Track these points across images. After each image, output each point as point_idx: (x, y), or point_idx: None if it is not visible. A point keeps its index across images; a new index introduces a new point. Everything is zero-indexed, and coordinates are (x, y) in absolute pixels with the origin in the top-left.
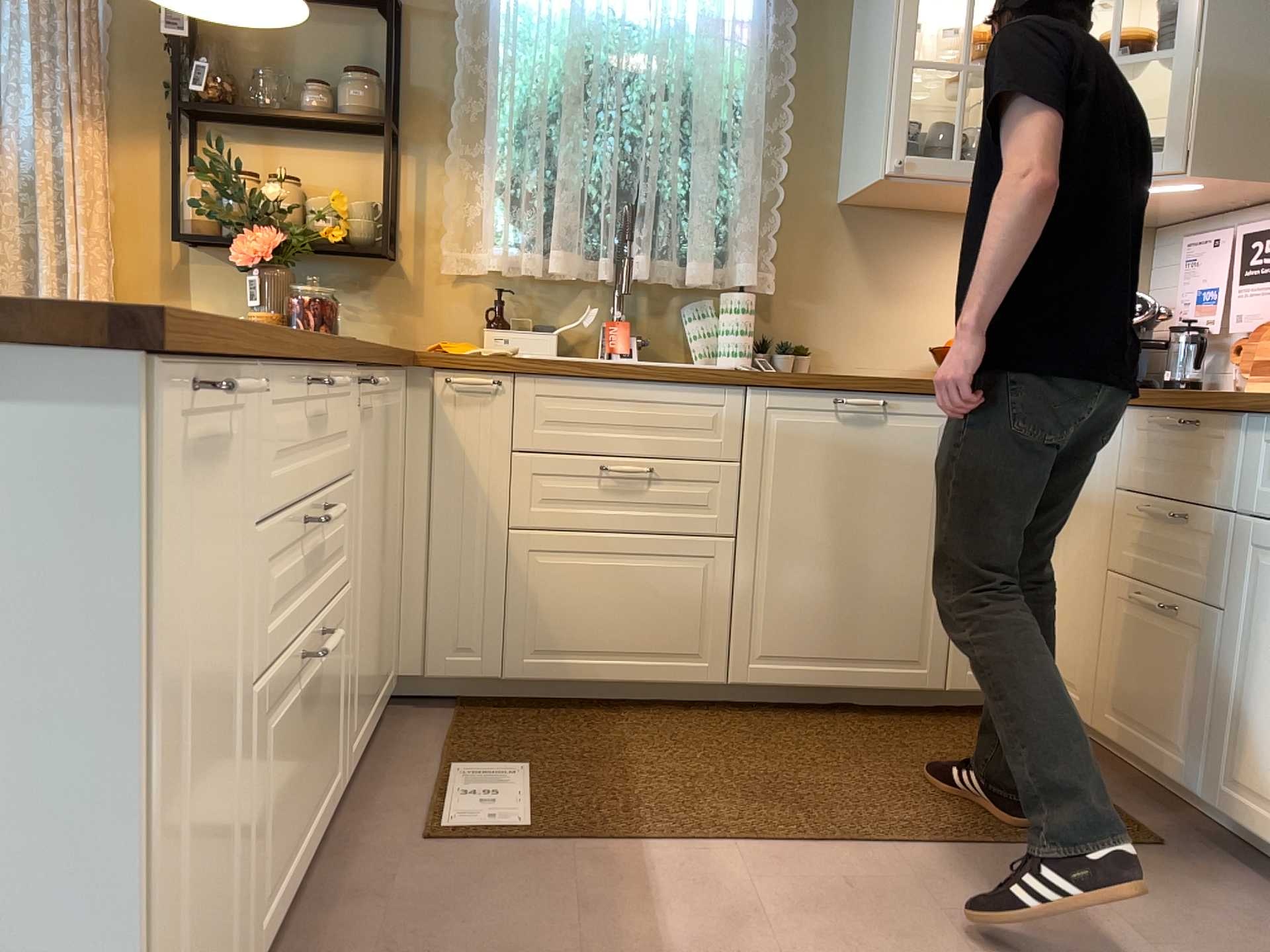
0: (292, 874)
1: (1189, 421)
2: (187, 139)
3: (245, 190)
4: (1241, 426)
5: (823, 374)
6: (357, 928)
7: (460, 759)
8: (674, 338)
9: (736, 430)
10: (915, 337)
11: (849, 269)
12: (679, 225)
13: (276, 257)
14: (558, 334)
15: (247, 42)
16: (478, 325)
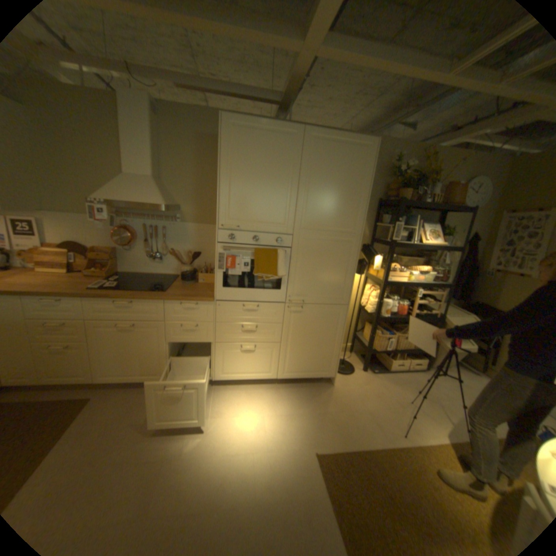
0: None
1: (55, 299)
2: None
3: None
4: (78, 300)
5: None
6: None
7: None
8: None
9: None
10: None
11: None
12: None
13: None
14: None
15: None
16: None
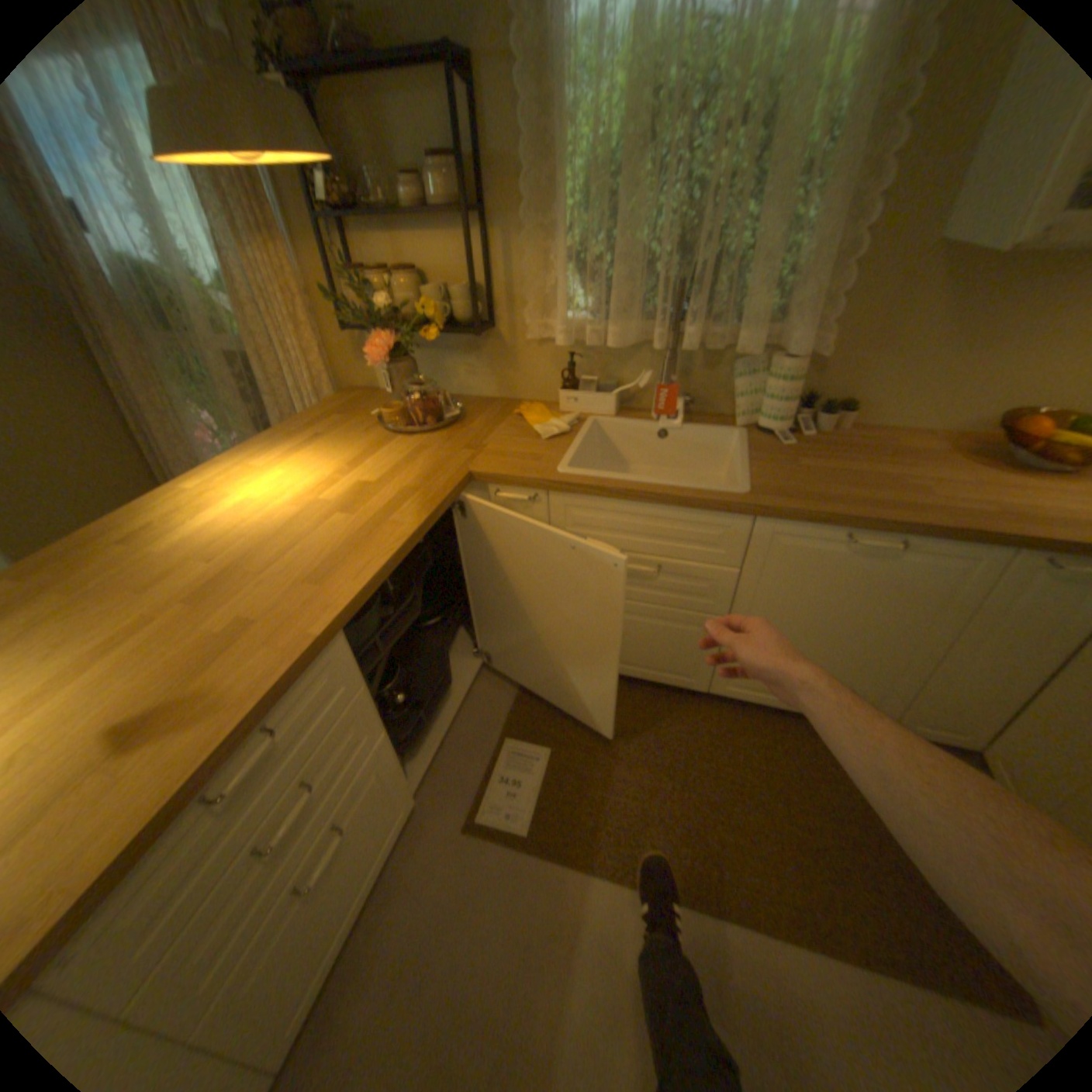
0: (345, 931)
1: None
2: (334, 232)
3: (365, 295)
4: None
5: (844, 497)
6: (399, 926)
7: (514, 731)
8: (722, 389)
9: (738, 547)
10: (988, 389)
11: (930, 318)
12: (739, 281)
13: (395, 351)
14: (618, 390)
15: (350, 126)
16: (557, 379)
